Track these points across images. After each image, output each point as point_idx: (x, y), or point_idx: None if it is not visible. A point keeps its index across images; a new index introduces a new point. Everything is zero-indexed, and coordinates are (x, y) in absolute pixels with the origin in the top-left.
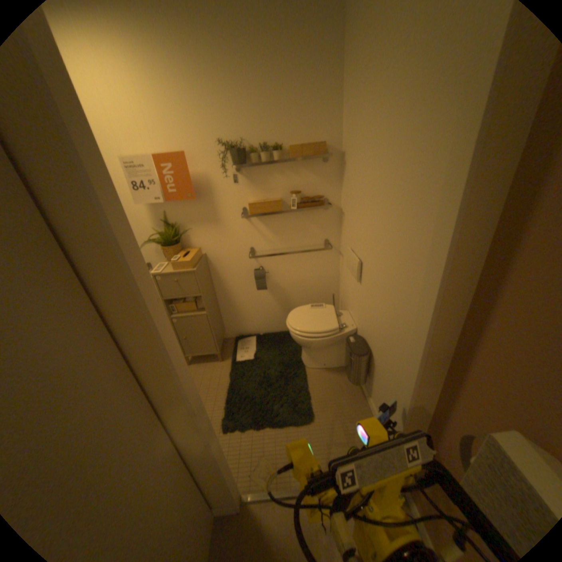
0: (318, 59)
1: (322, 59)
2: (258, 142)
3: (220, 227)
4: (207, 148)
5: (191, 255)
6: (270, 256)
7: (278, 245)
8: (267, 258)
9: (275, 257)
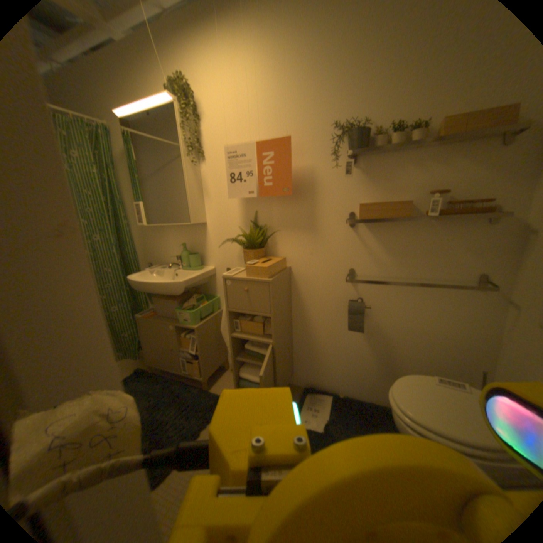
0: None
1: None
2: (392, 119)
3: (315, 234)
4: (319, 133)
5: (272, 261)
6: (380, 283)
7: (395, 269)
8: (373, 286)
9: (386, 287)
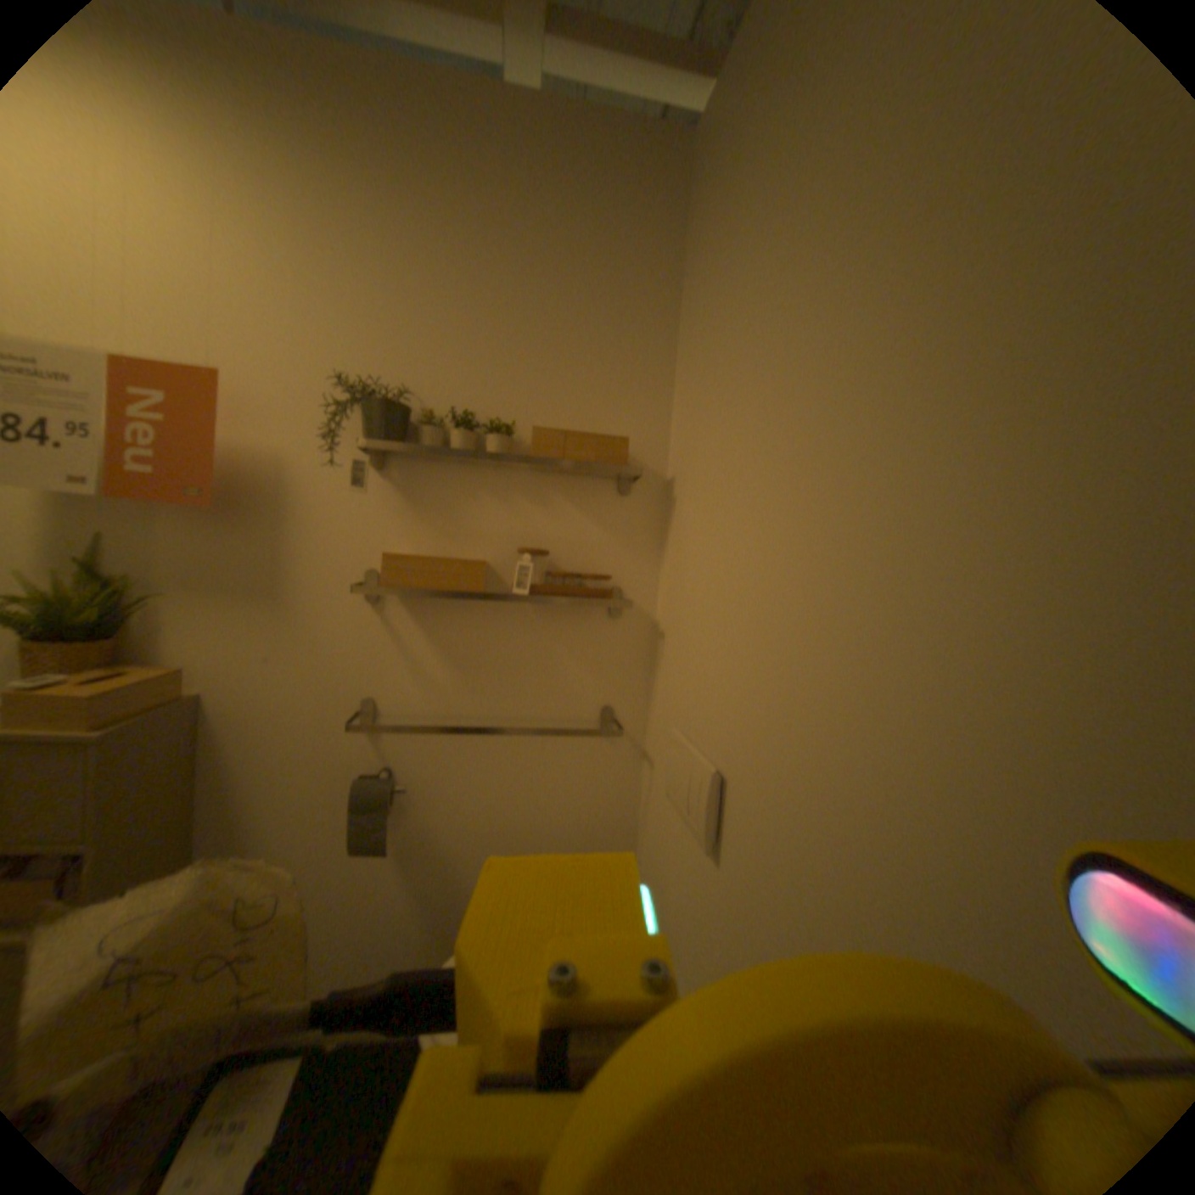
0: (626, 271)
1: (636, 273)
2: (453, 404)
3: (277, 612)
4: (301, 386)
5: (120, 681)
6: (423, 730)
7: (461, 698)
8: (416, 738)
9: (444, 739)
